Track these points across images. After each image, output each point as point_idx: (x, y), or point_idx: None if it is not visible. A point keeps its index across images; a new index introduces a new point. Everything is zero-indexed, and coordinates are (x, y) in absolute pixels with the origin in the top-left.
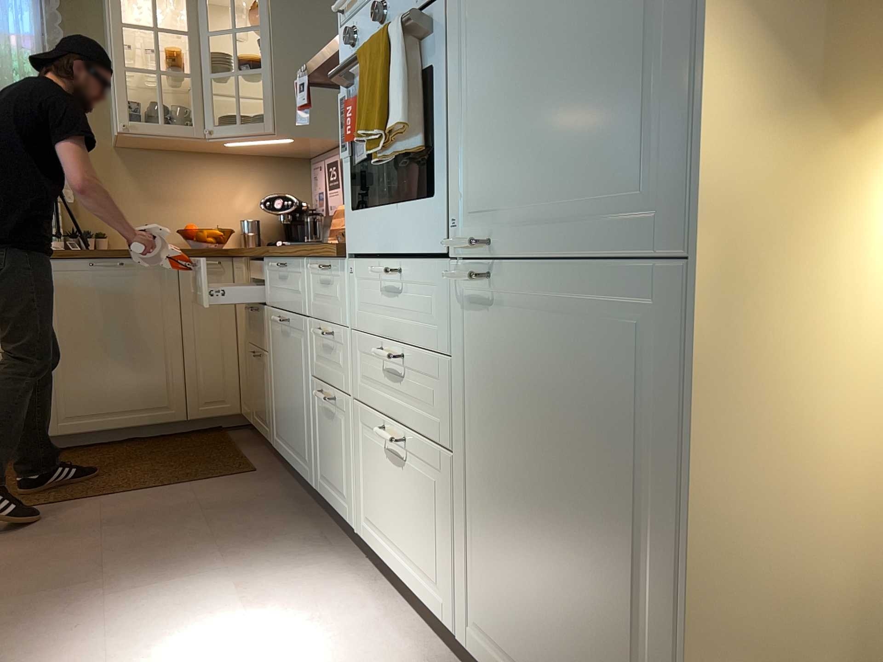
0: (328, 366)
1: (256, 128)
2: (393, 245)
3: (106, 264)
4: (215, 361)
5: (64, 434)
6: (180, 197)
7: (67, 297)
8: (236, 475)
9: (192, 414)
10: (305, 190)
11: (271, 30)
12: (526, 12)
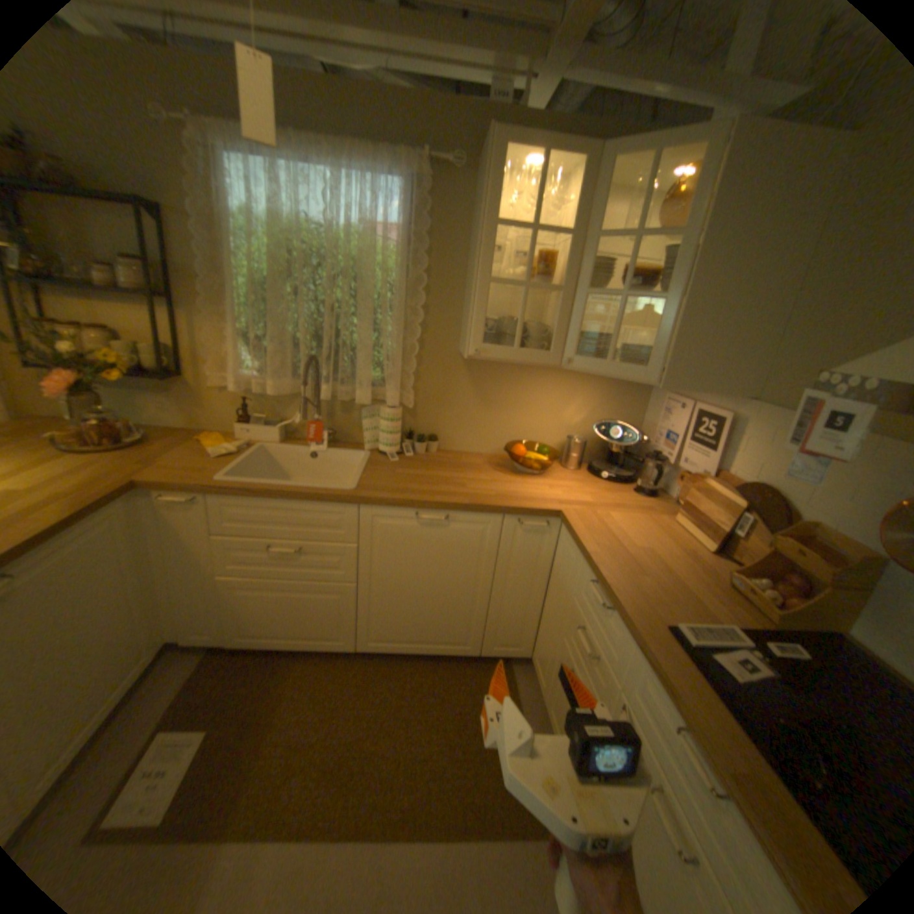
0: None
1: (635, 372)
2: None
3: (432, 518)
4: (518, 613)
5: (371, 653)
6: (512, 405)
7: (389, 541)
8: (530, 845)
9: (486, 653)
10: (641, 408)
11: (705, 237)
12: None
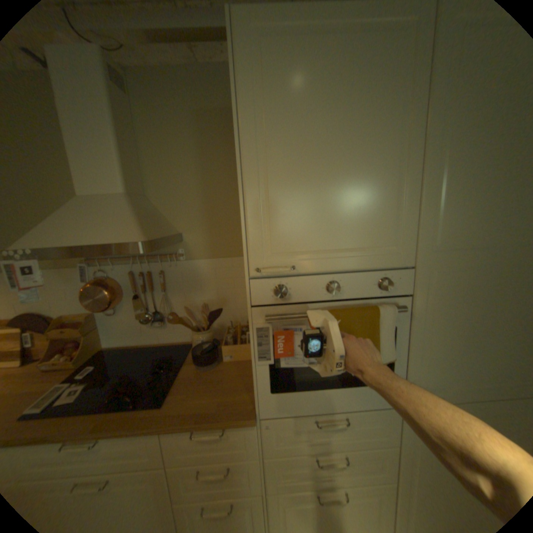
0: (213, 489)
1: None
2: (335, 408)
3: None
4: None
5: None
6: None
7: None
8: None
9: None
10: None
11: None
12: (474, 319)
